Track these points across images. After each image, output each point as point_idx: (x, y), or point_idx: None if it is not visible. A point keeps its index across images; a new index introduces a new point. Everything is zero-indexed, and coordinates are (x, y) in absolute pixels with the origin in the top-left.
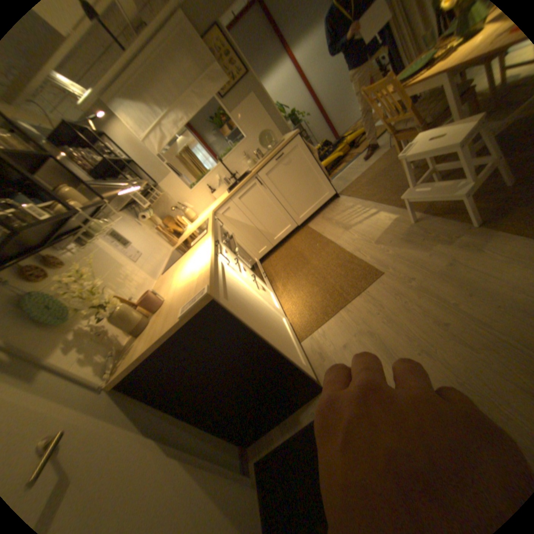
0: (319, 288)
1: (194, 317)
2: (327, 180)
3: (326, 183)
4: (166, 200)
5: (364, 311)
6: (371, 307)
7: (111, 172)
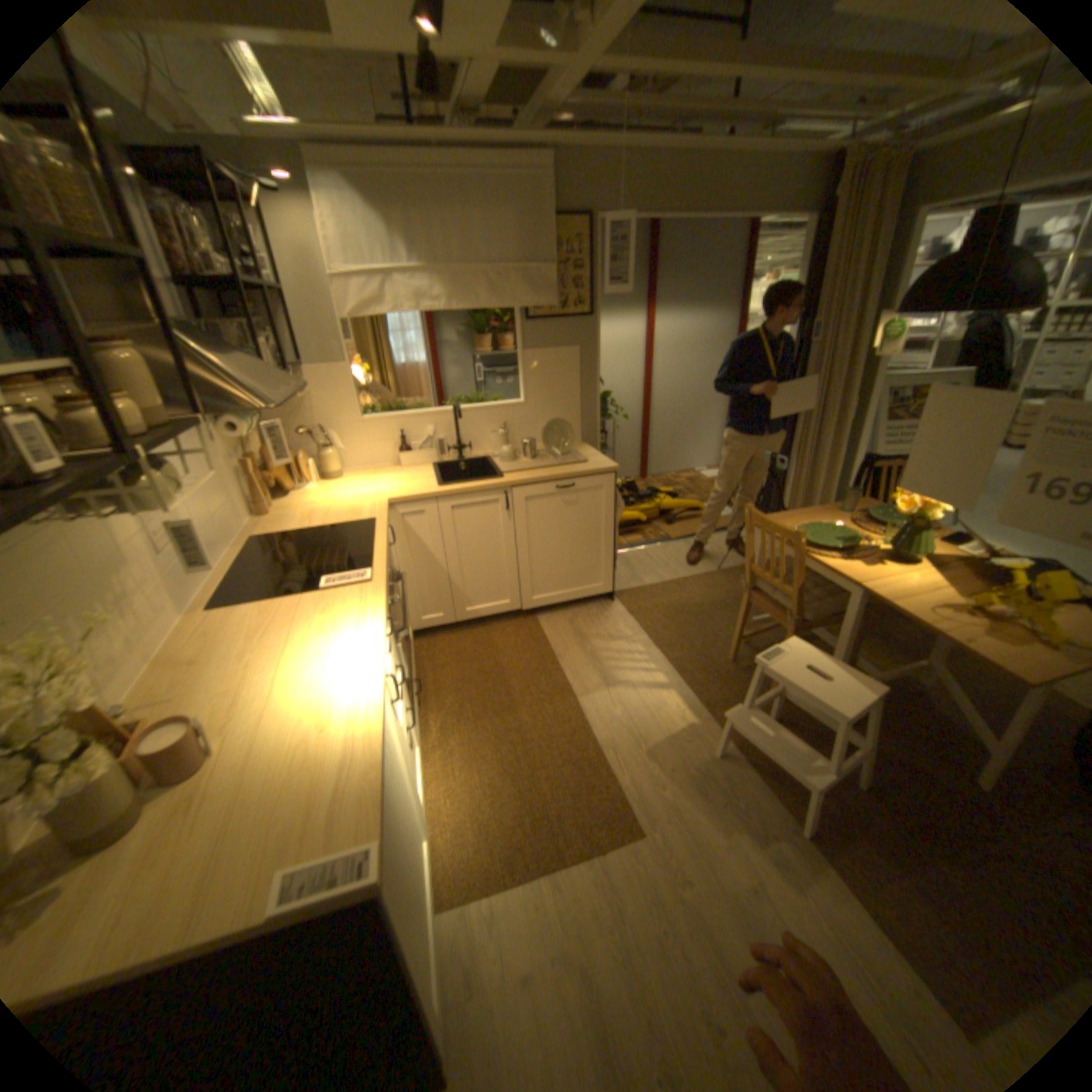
0: (513, 790)
1: (300, 917)
2: (607, 562)
3: (602, 563)
4: (295, 401)
5: (586, 908)
6: (601, 907)
7: (215, 284)
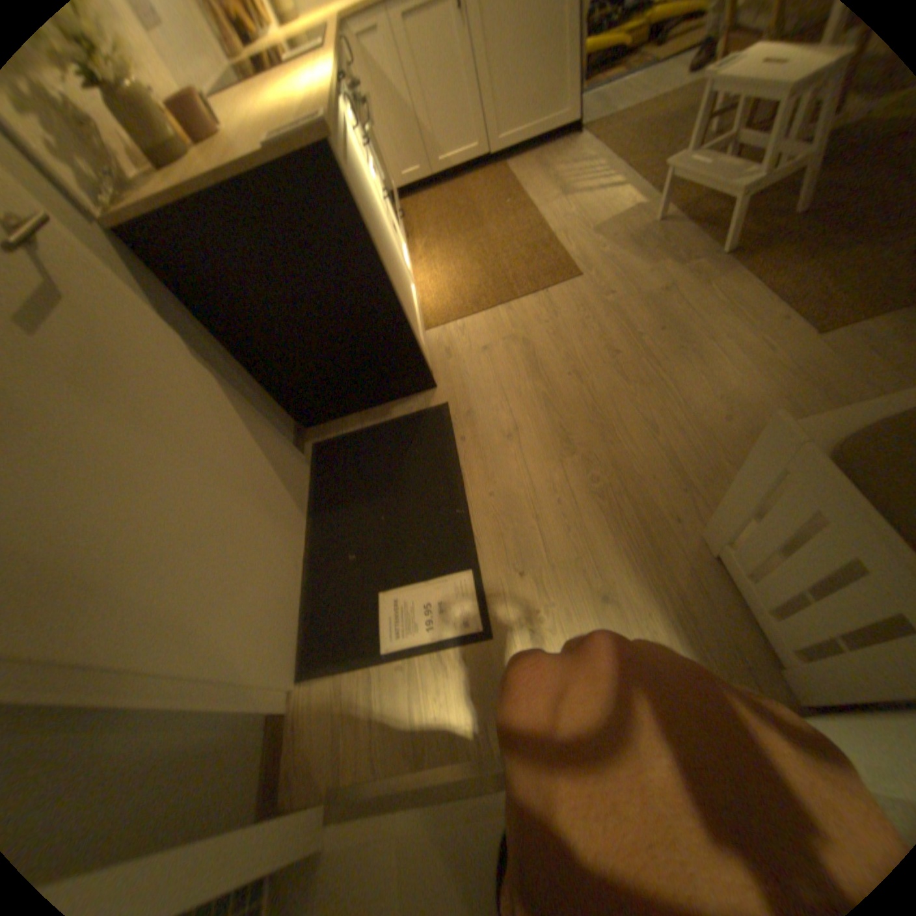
0: (481, 266)
1: (285, 155)
2: (576, 81)
3: (573, 88)
4: None
5: (530, 311)
6: (542, 309)
7: None
